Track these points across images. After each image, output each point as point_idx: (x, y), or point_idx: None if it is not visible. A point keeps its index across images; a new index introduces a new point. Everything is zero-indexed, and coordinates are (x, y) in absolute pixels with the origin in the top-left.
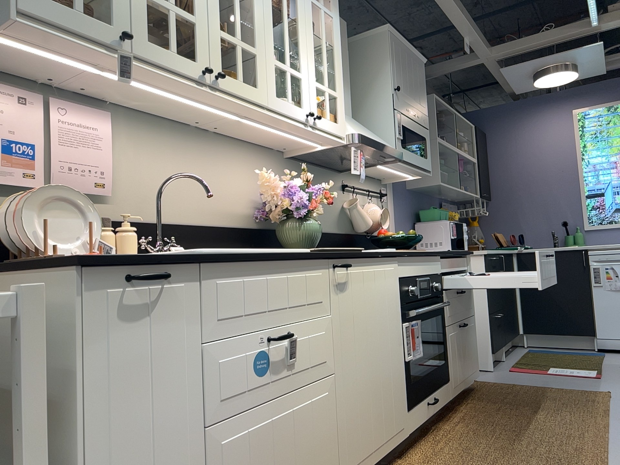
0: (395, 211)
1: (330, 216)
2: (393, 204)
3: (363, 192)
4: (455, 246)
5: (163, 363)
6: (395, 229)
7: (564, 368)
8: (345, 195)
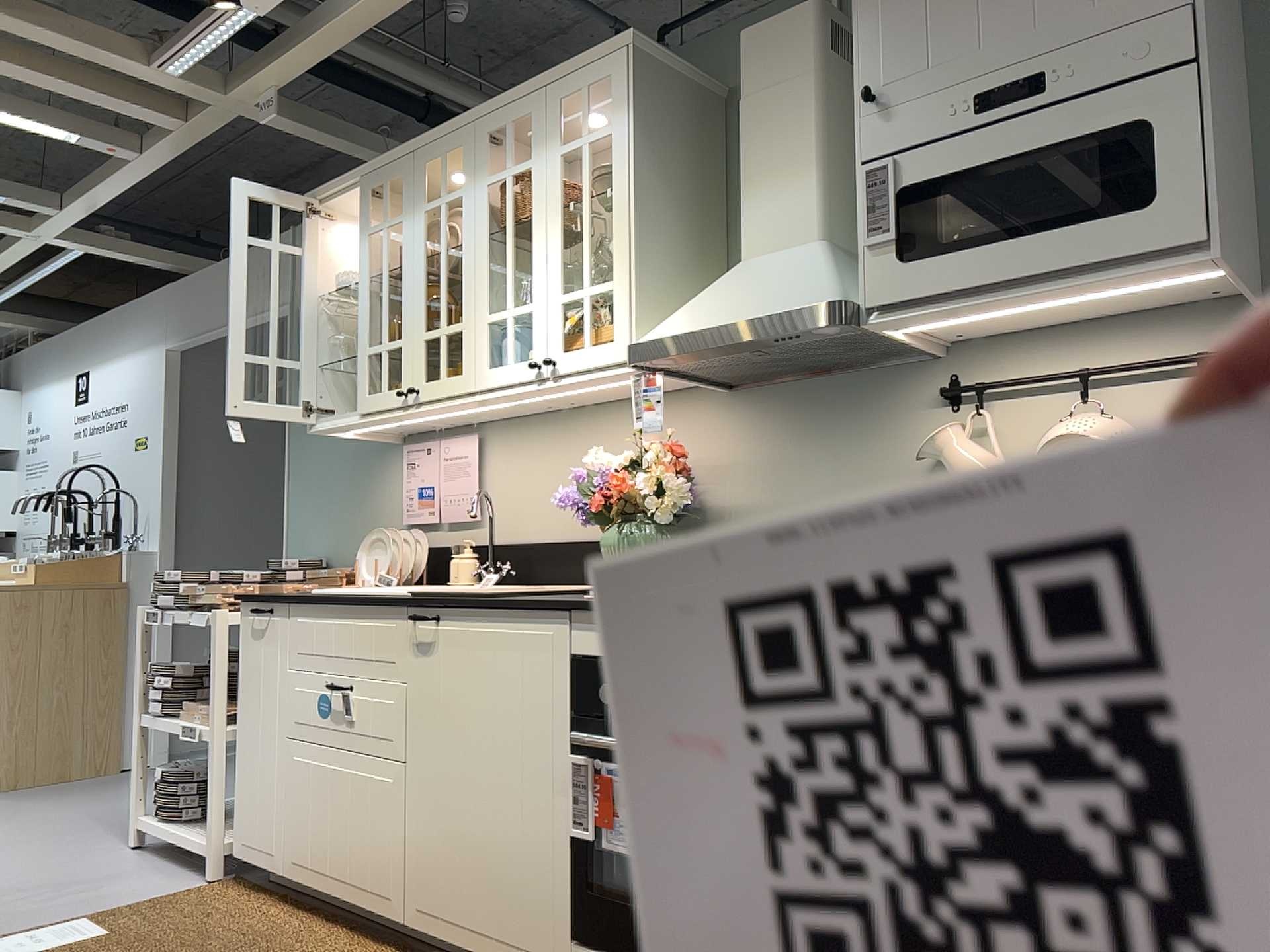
0: None
1: (875, 488)
2: None
3: (1071, 381)
4: None
5: (269, 674)
6: None
7: None
8: (958, 416)
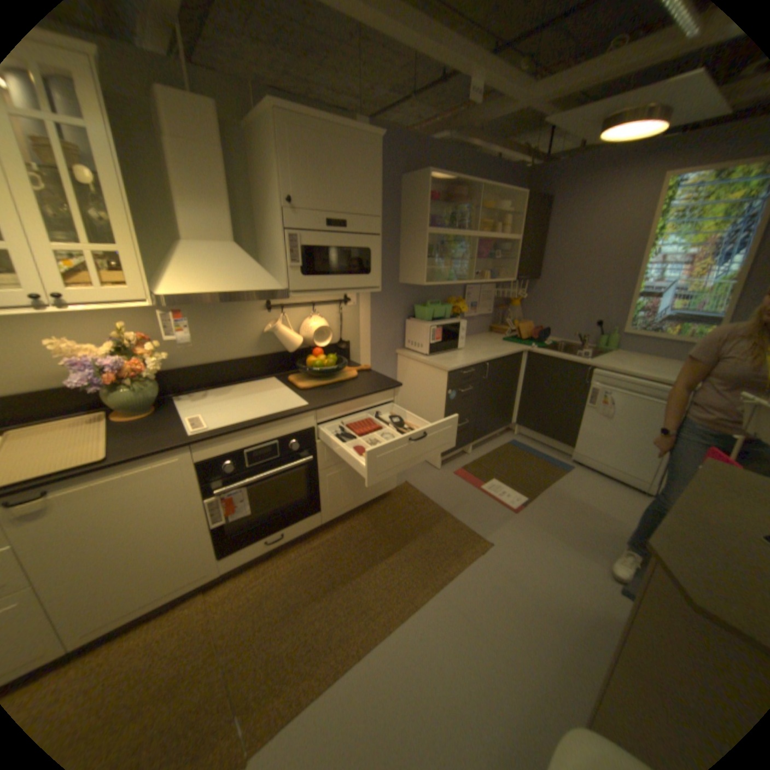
0: (371, 312)
1: (241, 342)
2: (367, 306)
3: (307, 304)
4: (436, 350)
5: None
6: (367, 331)
7: (505, 484)
8: (272, 314)
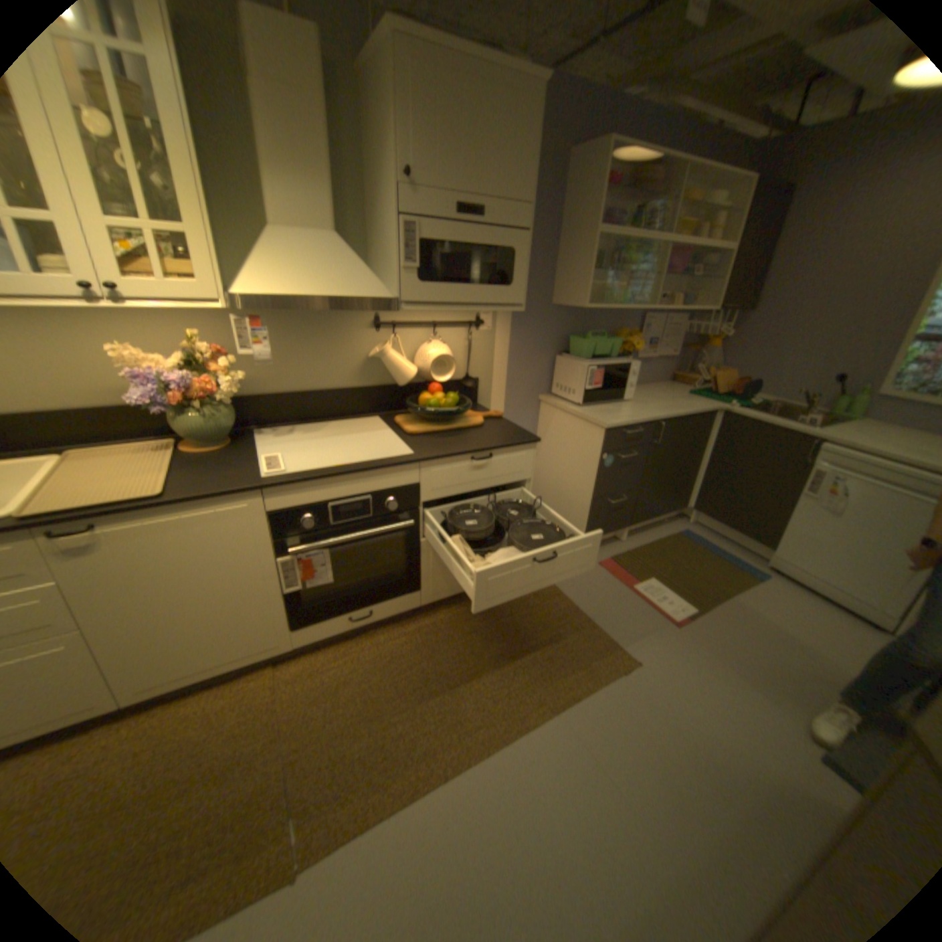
0: (509, 341)
1: (339, 367)
2: (505, 332)
3: (426, 324)
4: (593, 399)
5: None
6: (502, 367)
7: (667, 587)
8: (380, 334)
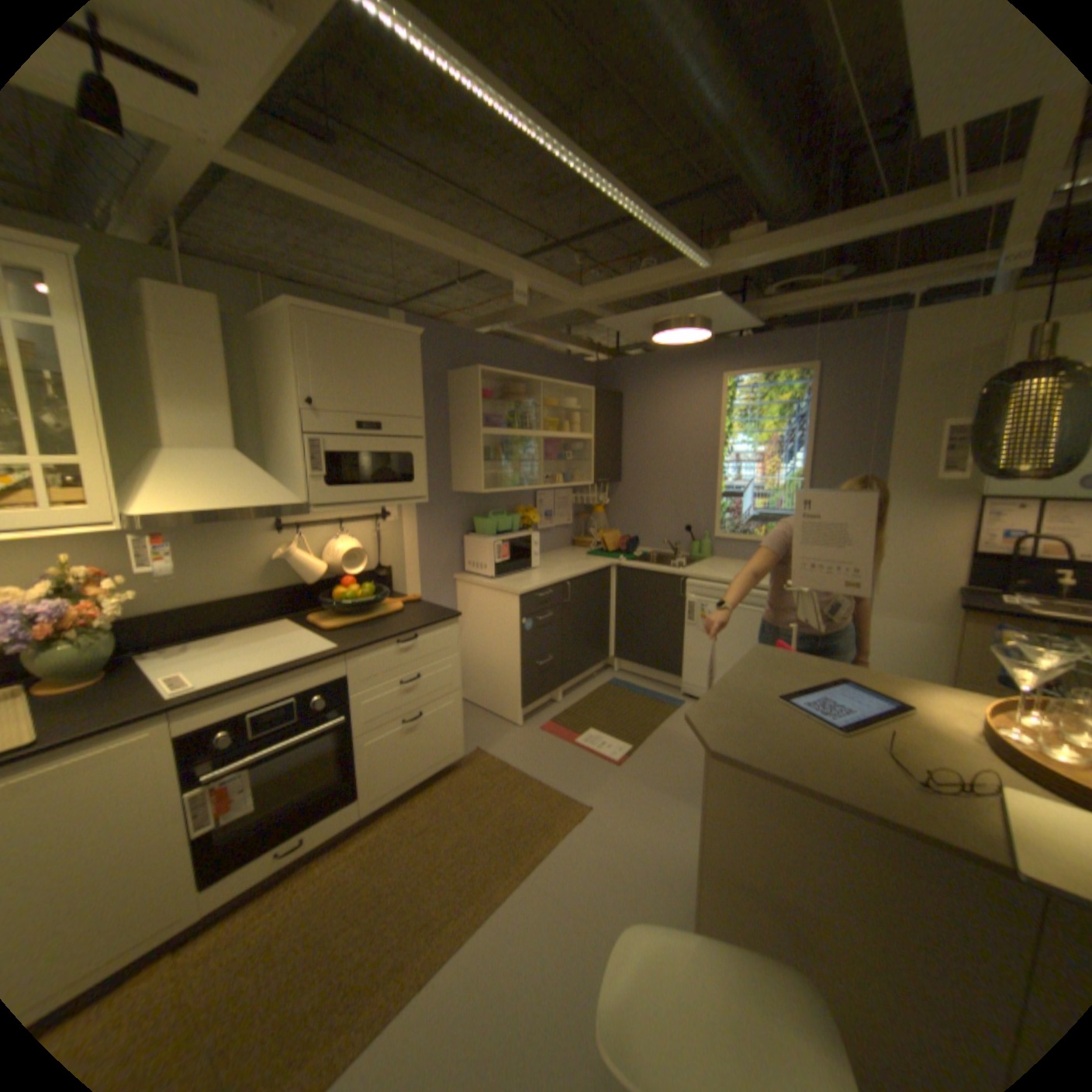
0: (418, 528)
1: (238, 574)
2: (412, 521)
3: (332, 521)
4: (504, 571)
5: None
6: (414, 553)
7: (604, 734)
8: (283, 536)
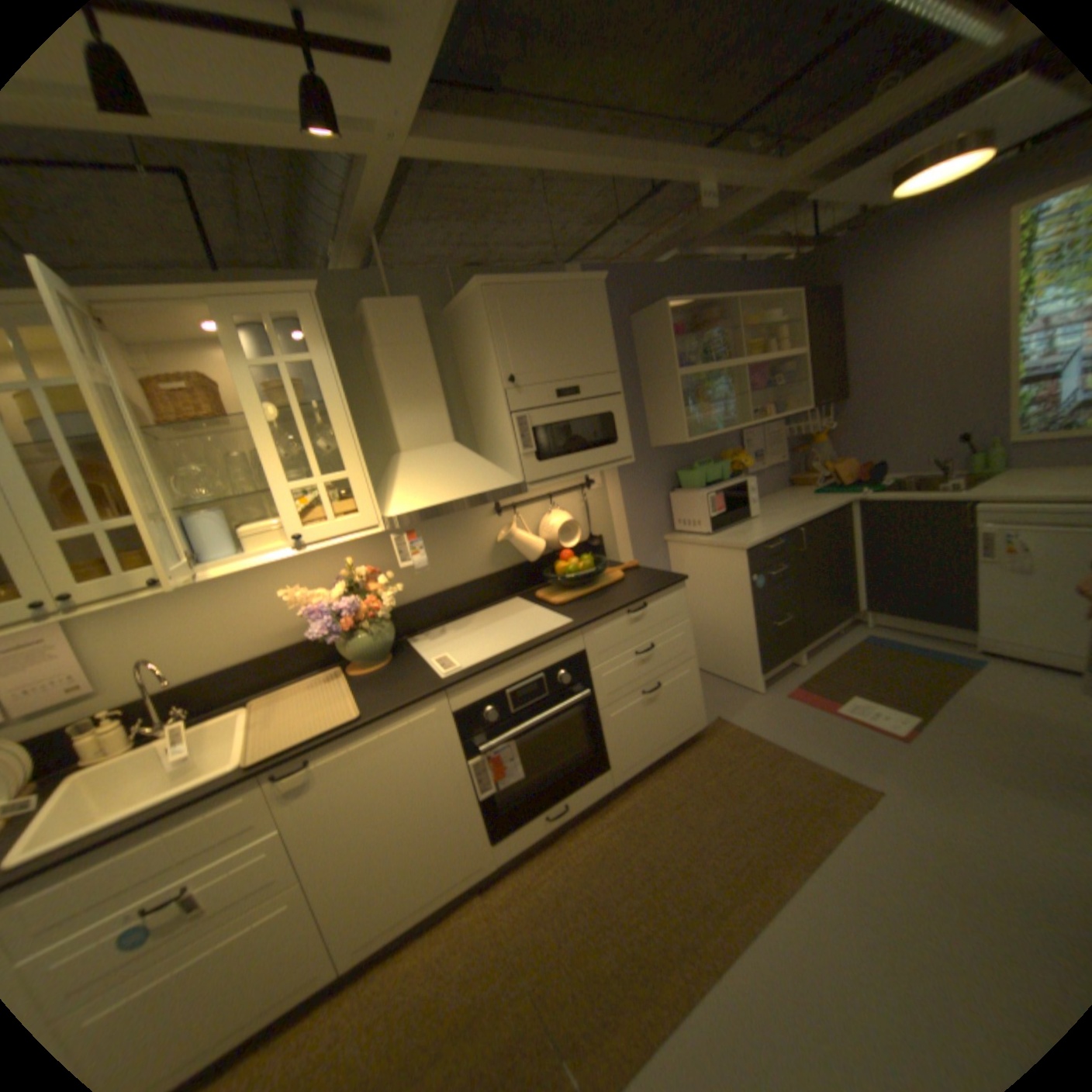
0: (621, 492)
1: (472, 560)
2: (615, 485)
3: (542, 498)
4: (721, 525)
5: None
6: (621, 518)
7: (876, 703)
8: (503, 519)
